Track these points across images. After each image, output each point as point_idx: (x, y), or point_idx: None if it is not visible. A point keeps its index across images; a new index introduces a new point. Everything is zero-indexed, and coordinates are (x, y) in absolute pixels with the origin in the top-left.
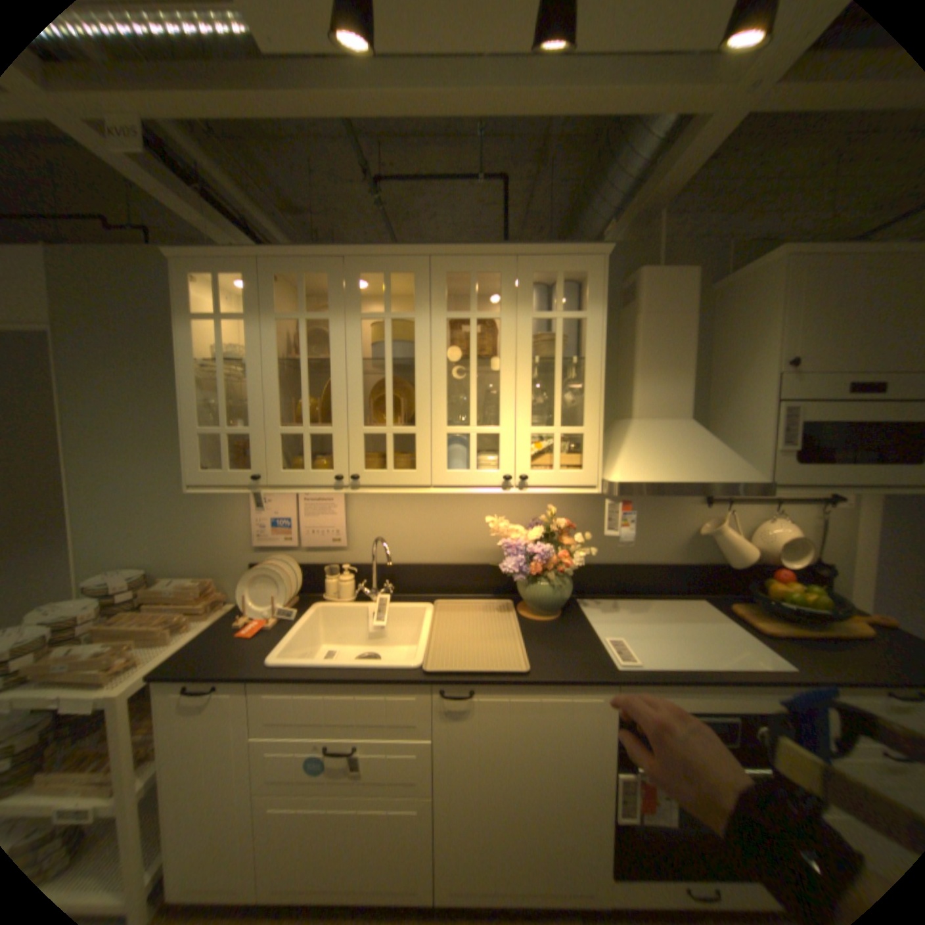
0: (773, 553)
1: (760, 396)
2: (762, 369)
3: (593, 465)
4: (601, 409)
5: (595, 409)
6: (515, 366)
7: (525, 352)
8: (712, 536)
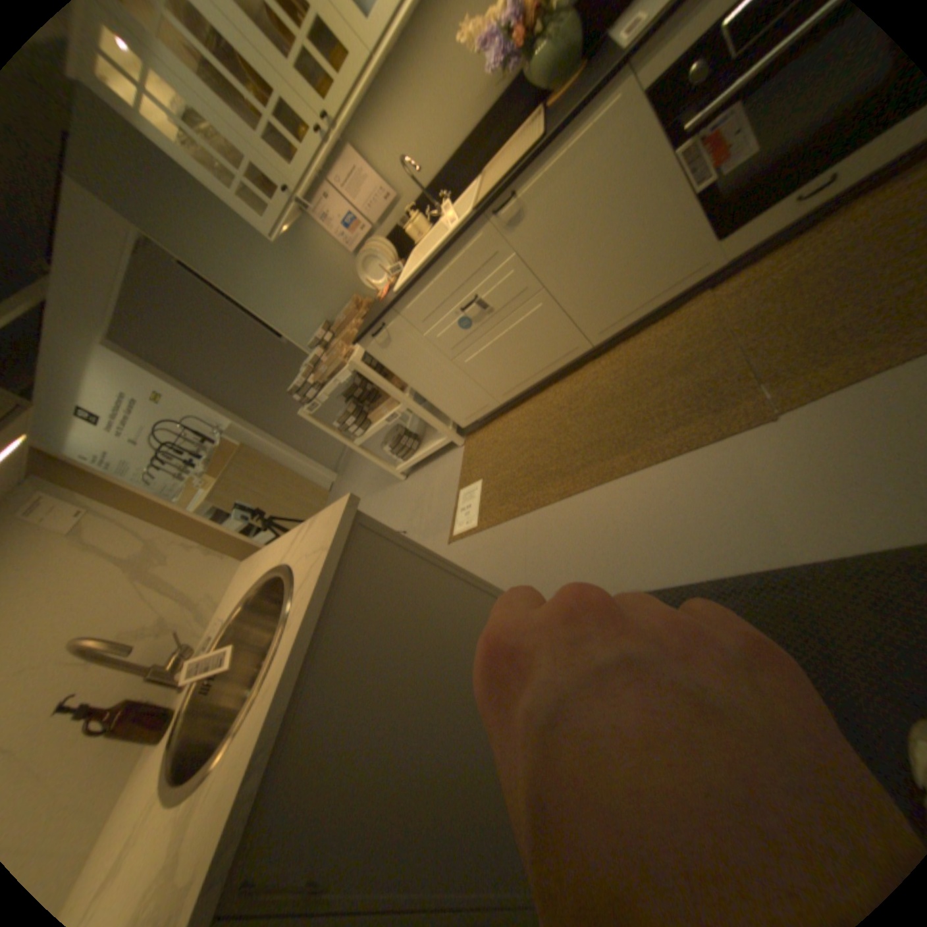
0: None
1: None
2: None
3: None
4: None
5: None
6: None
7: None
8: None
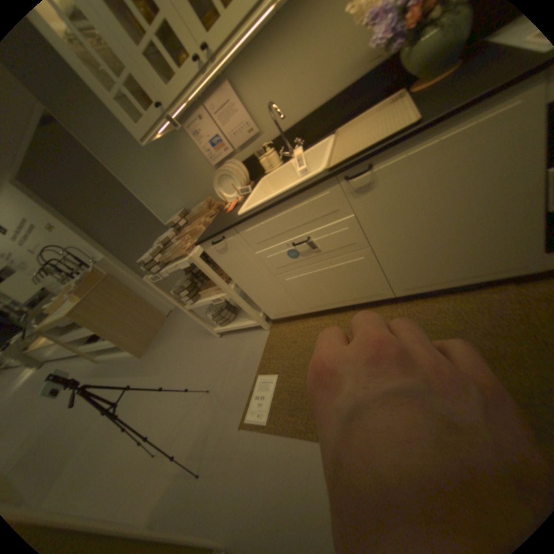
0: None
1: None
2: None
3: None
4: None
5: None
6: None
7: None
8: None
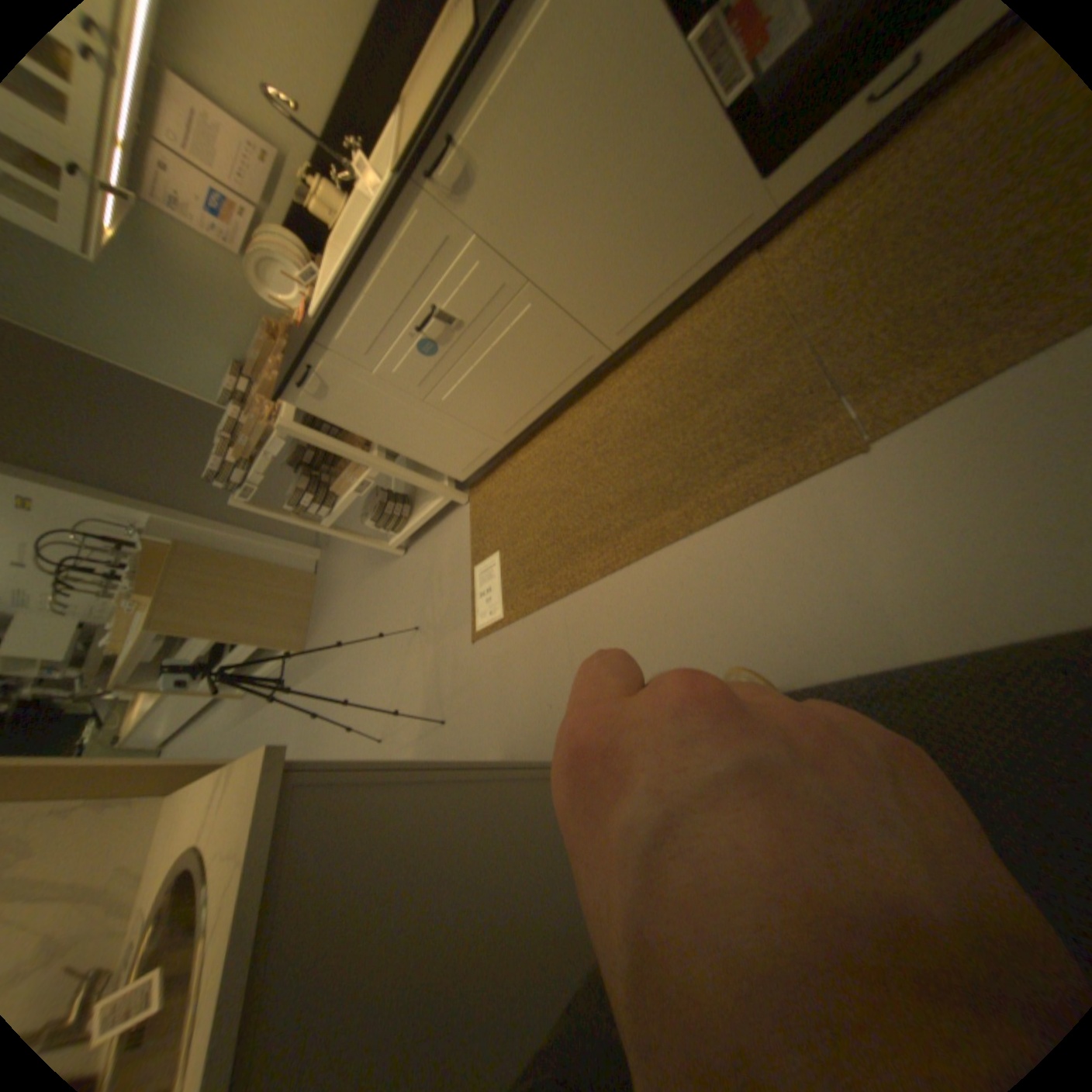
0: None
1: None
2: None
3: None
4: None
5: None
6: None
7: None
8: None
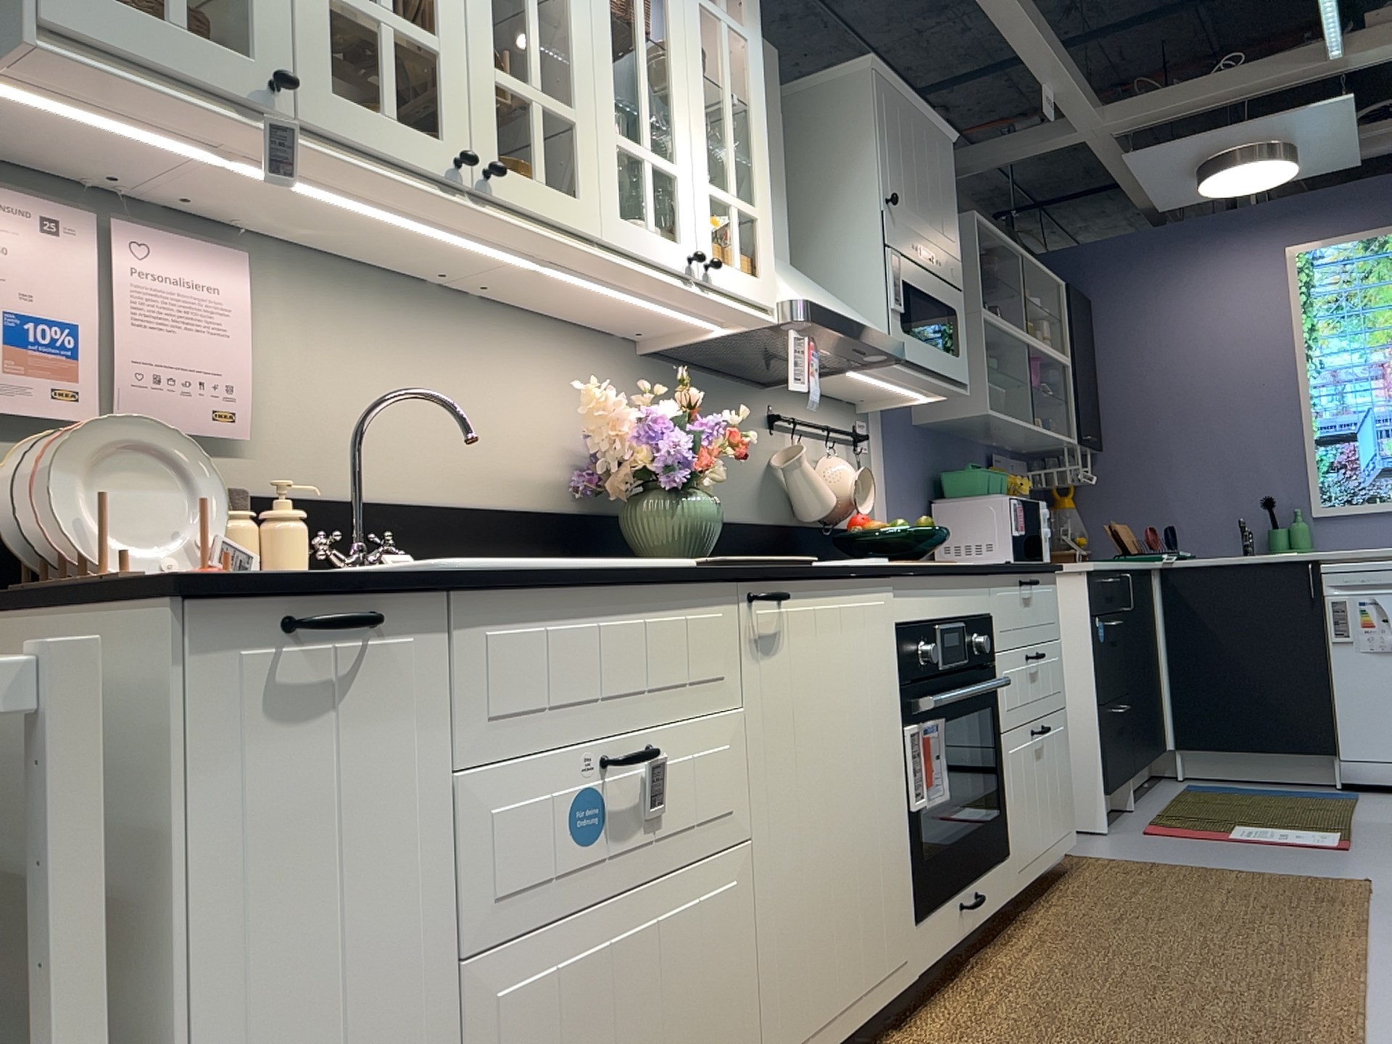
0: (840, 499)
1: (857, 244)
2: (854, 209)
3: (771, 273)
4: (769, 189)
5: (766, 184)
6: (687, 70)
7: (697, 53)
8: (781, 479)
